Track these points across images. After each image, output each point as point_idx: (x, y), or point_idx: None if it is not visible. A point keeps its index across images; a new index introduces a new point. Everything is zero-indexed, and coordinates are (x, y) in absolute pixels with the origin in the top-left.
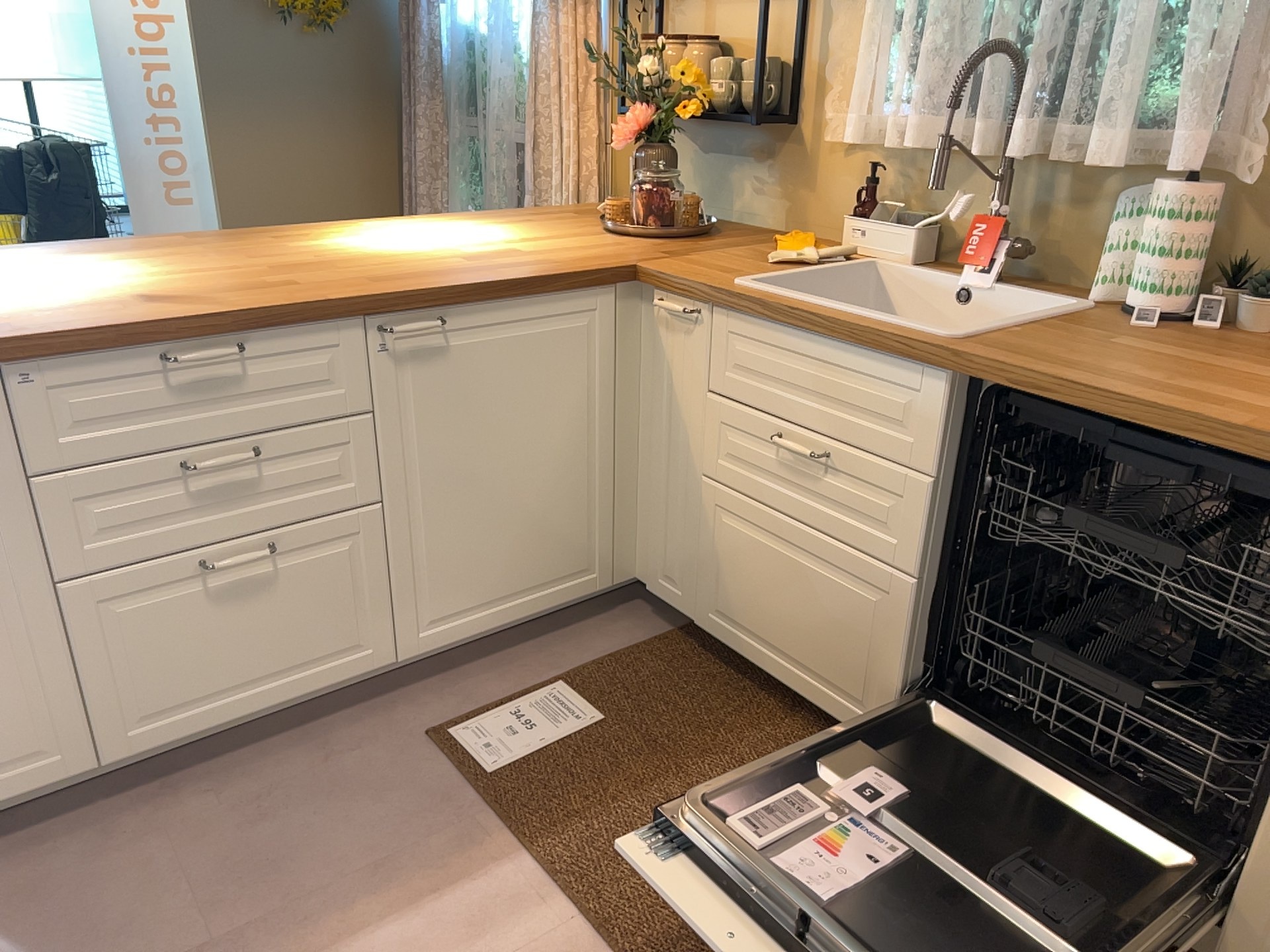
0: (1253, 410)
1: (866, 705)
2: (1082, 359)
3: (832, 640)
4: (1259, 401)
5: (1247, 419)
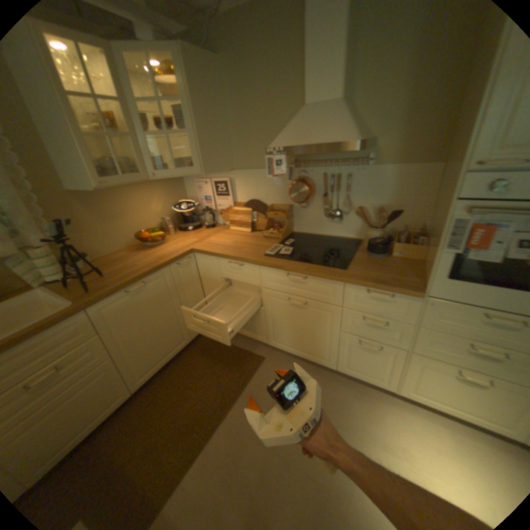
0: (142, 268)
1: (119, 397)
2: (101, 286)
3: (98, 402)
4: (136, 268)
5: (147, 269)
